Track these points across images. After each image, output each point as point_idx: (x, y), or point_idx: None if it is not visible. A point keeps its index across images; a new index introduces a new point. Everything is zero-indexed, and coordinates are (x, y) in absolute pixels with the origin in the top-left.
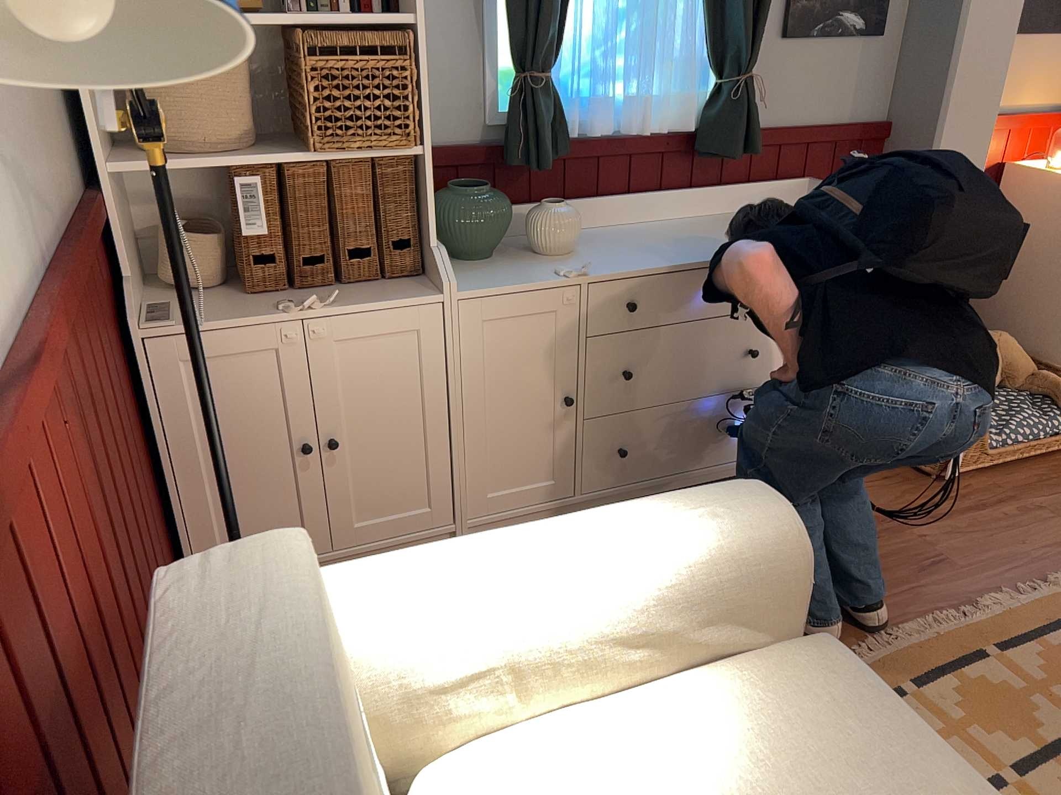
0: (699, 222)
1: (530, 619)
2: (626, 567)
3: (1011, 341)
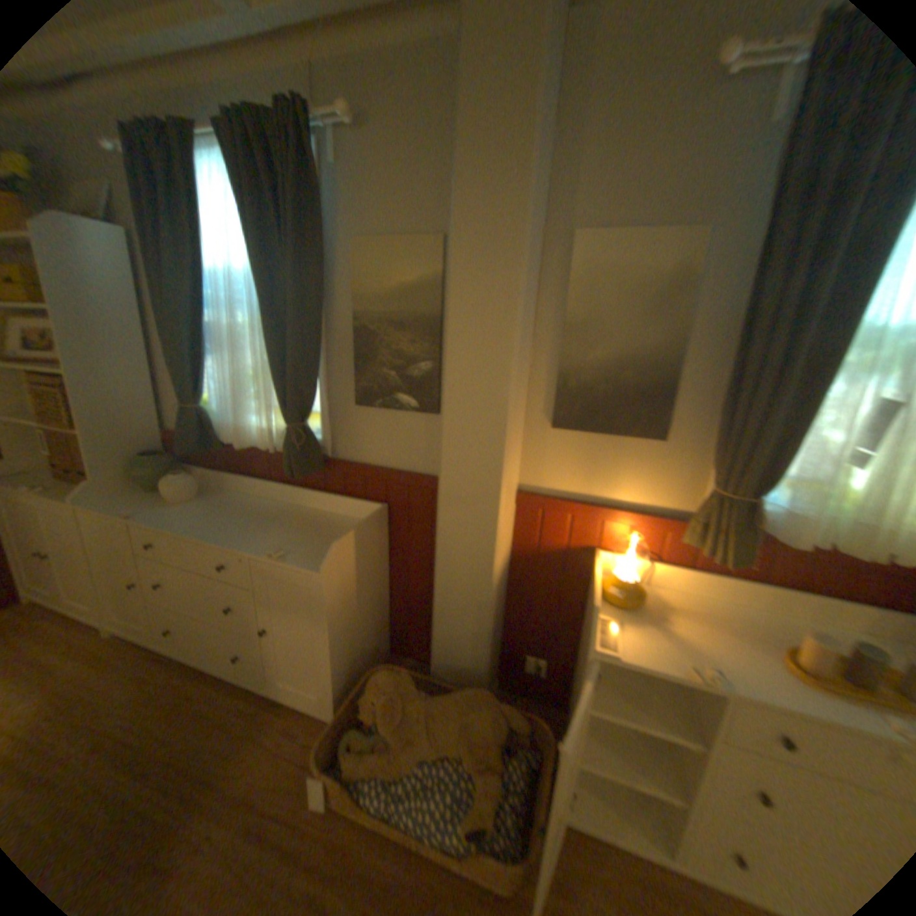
0: (294, 512)
1: None
2: None
3: (482, 723)
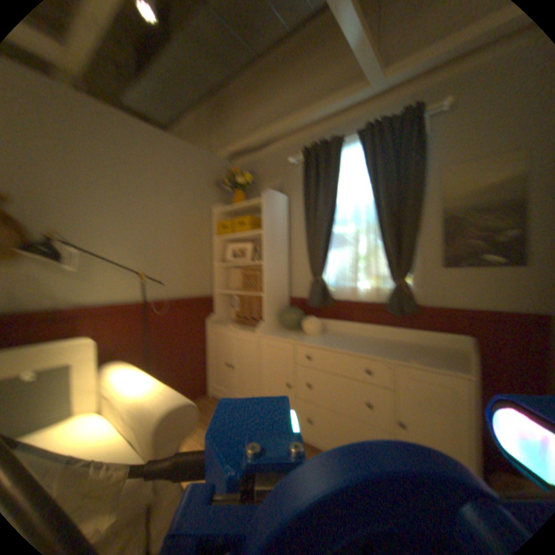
0: (392, 342)
1: (120, 393)
2: (137, 396)
3: None
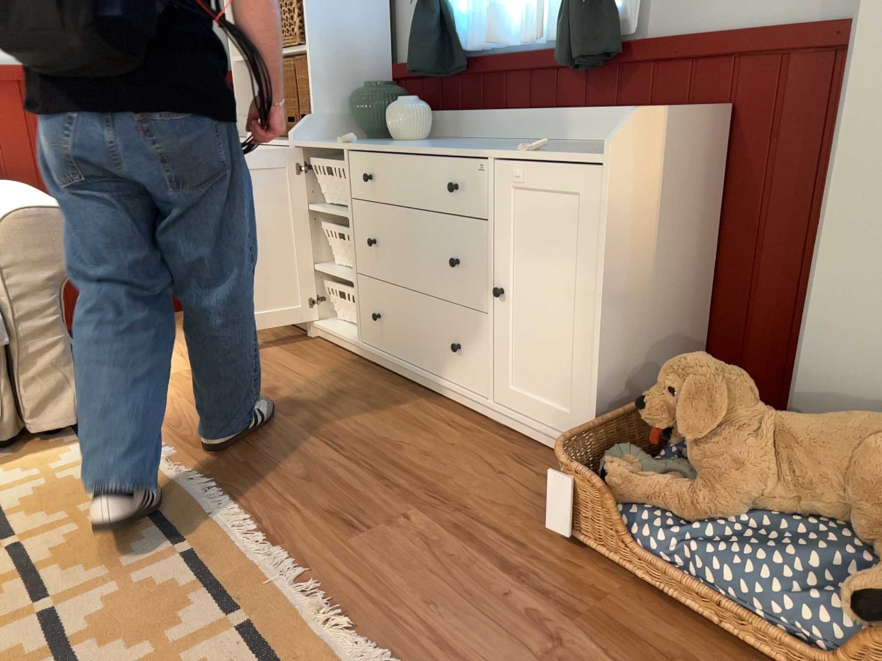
0: (559, 143)
1: None
2: None
3: None
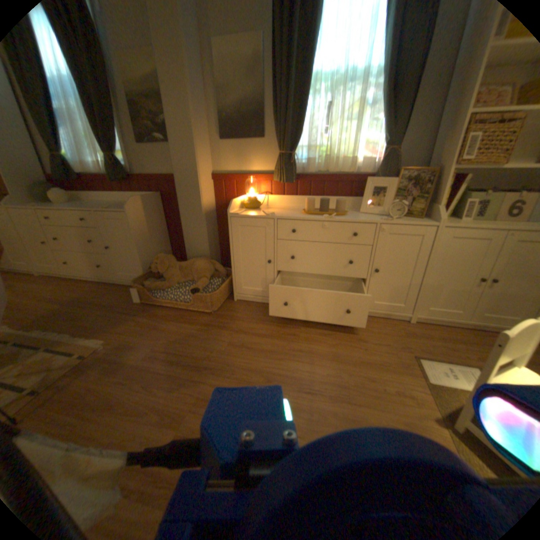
0: (117, 202)
1: None
2: None
3: (201, 263)
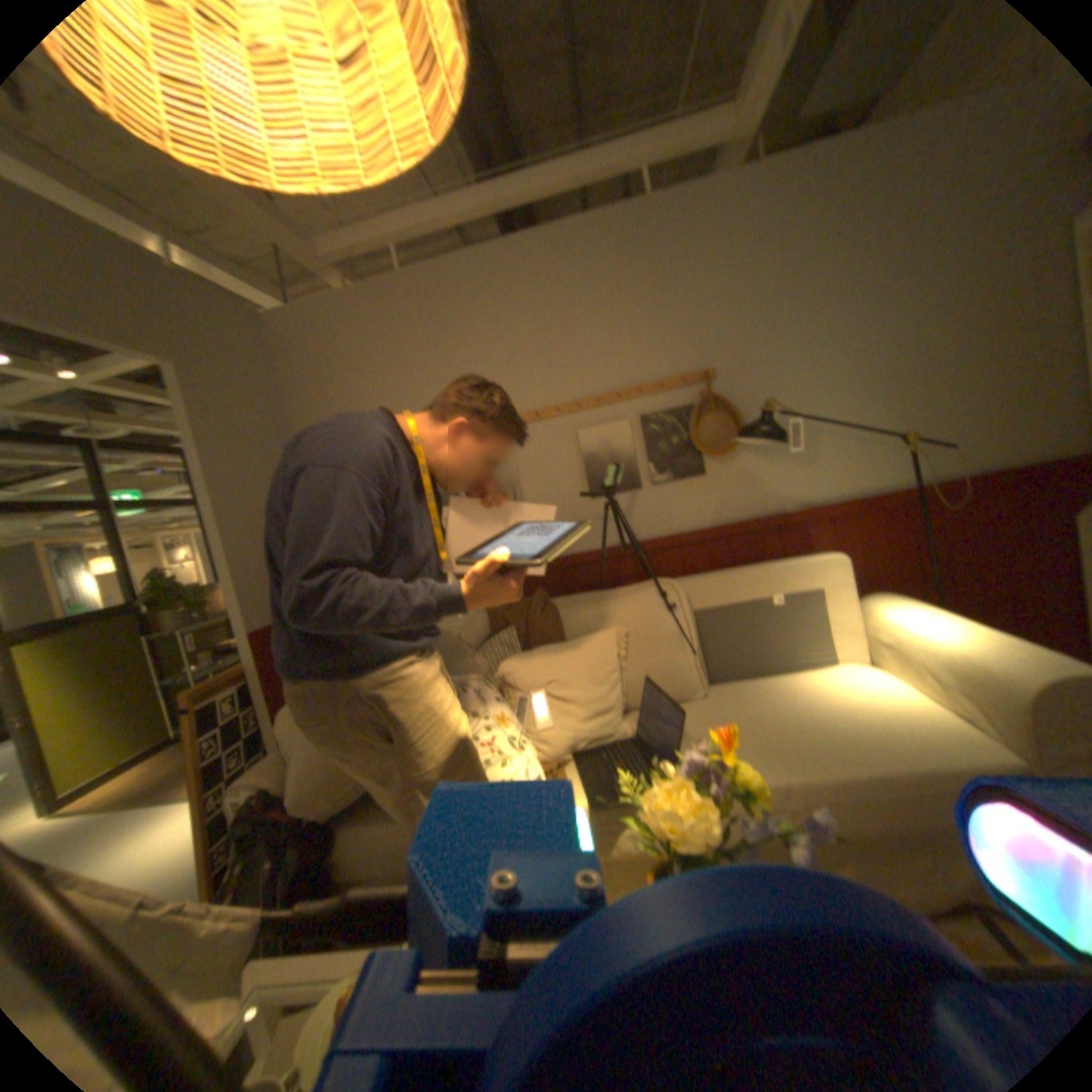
0: None
1: (914, 637)
2: (956, 644)
3: None
